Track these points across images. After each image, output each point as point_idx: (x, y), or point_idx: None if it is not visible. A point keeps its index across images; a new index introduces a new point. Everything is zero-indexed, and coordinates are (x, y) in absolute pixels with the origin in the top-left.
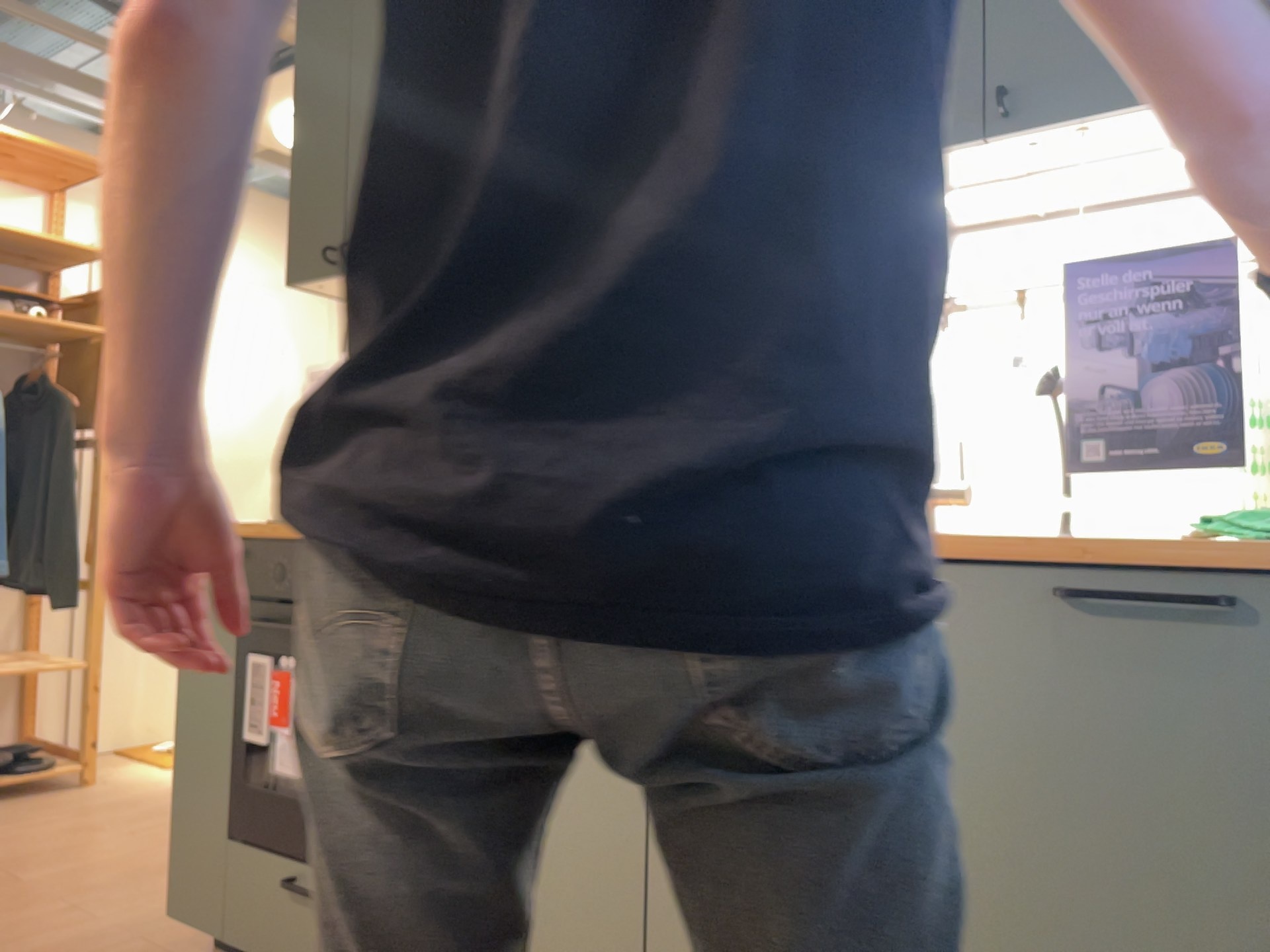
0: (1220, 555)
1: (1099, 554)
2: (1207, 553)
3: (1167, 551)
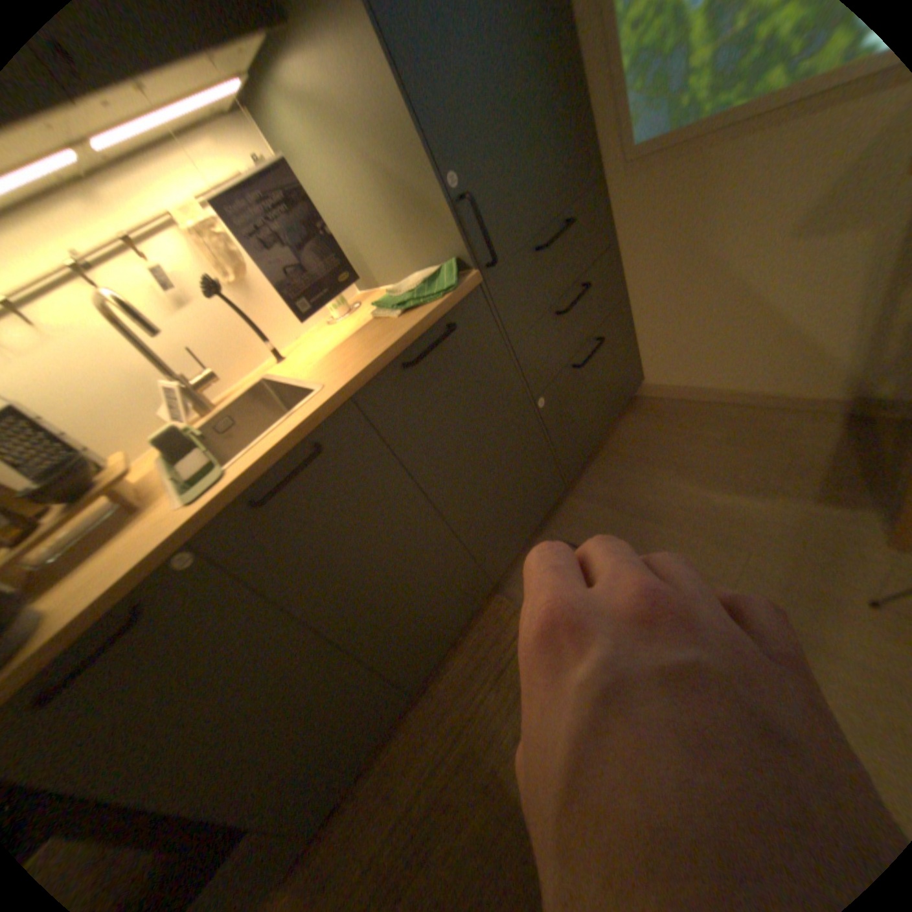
0: (434, 310)
1: (409, 338)
2: (439, 311)
3: (419, 321)
